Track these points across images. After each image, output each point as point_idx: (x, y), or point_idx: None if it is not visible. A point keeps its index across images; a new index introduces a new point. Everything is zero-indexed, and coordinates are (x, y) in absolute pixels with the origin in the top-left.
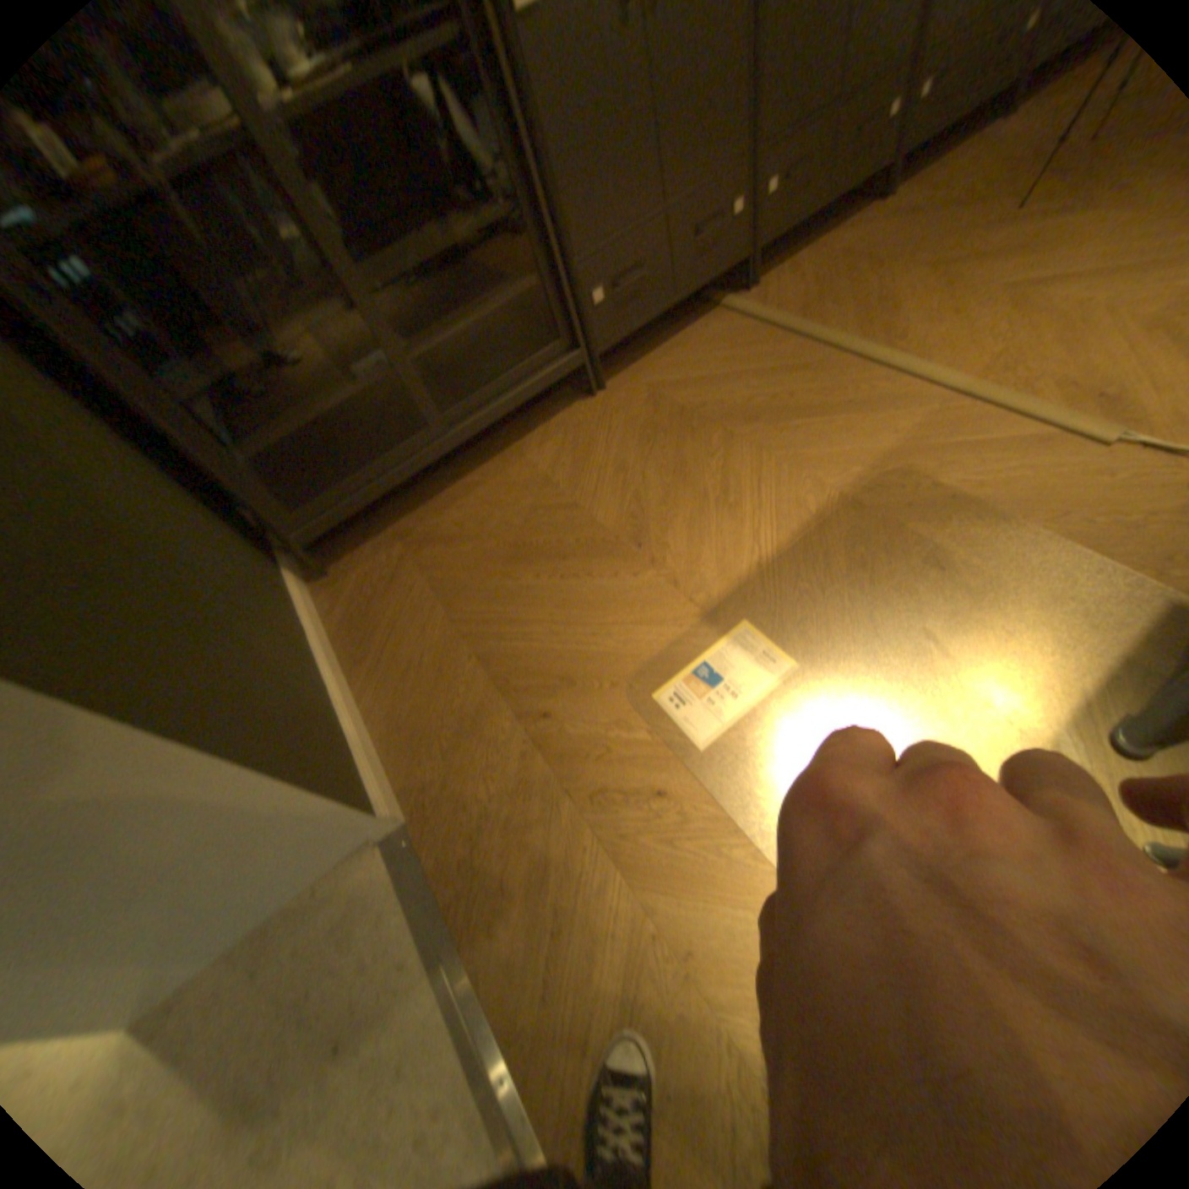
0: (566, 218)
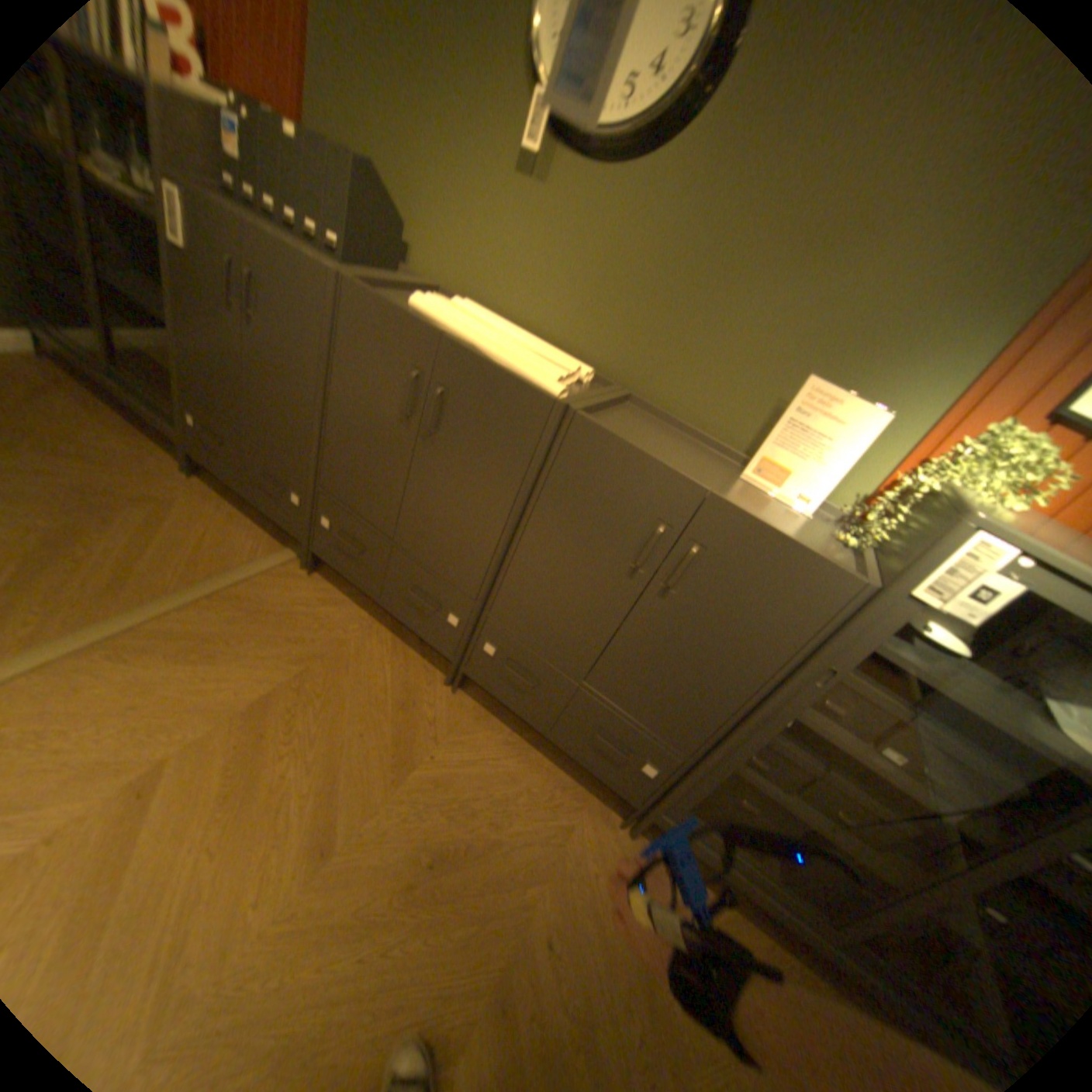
0: (178, 355)
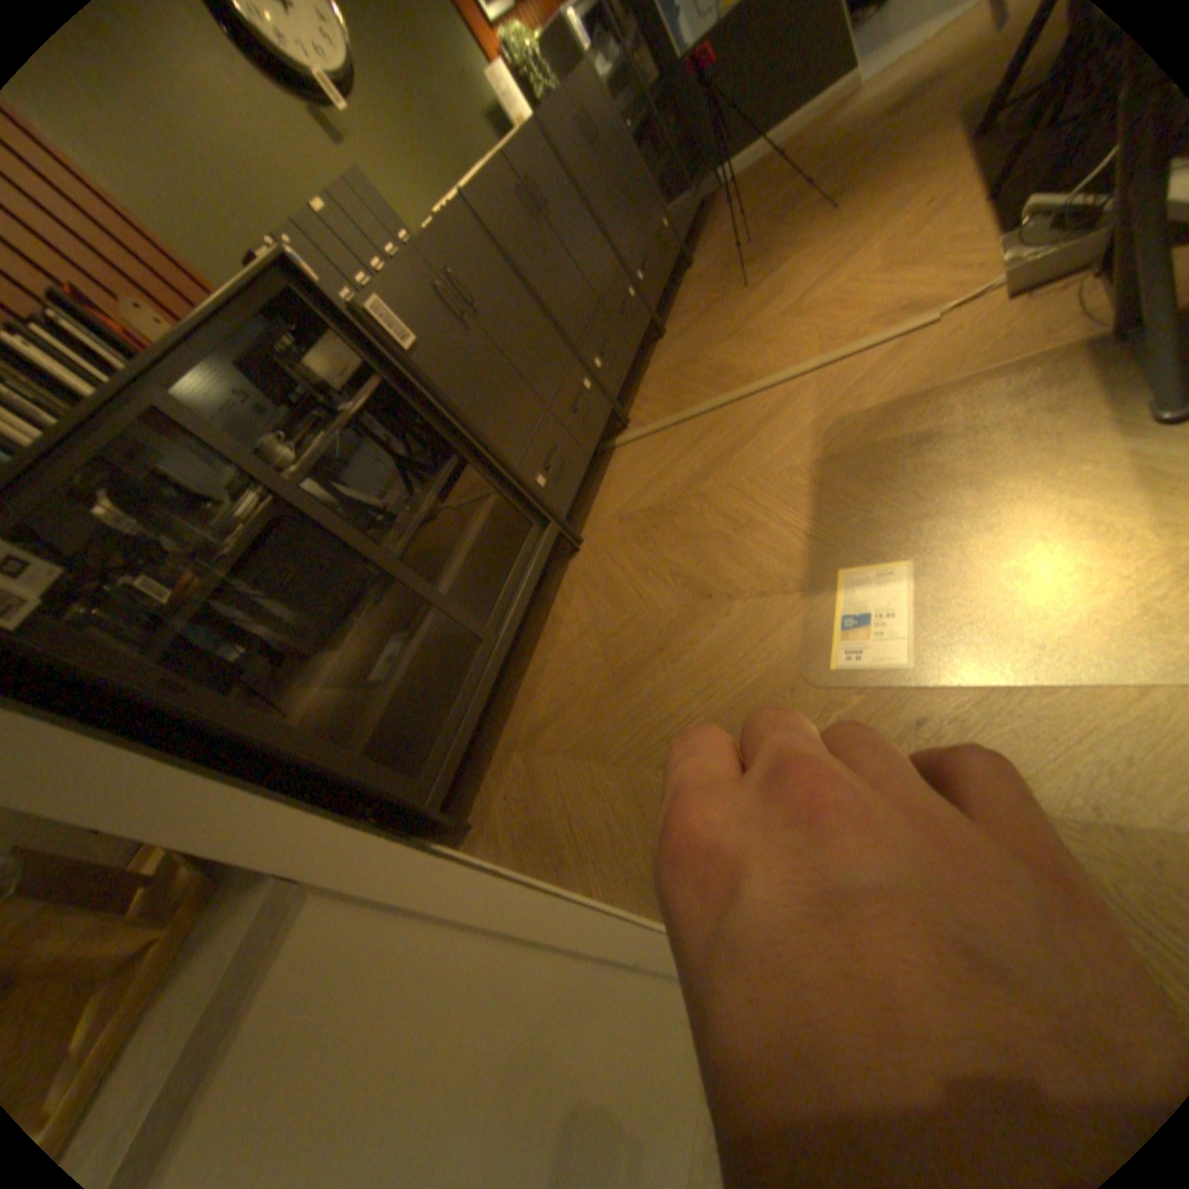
0: (496, 445)
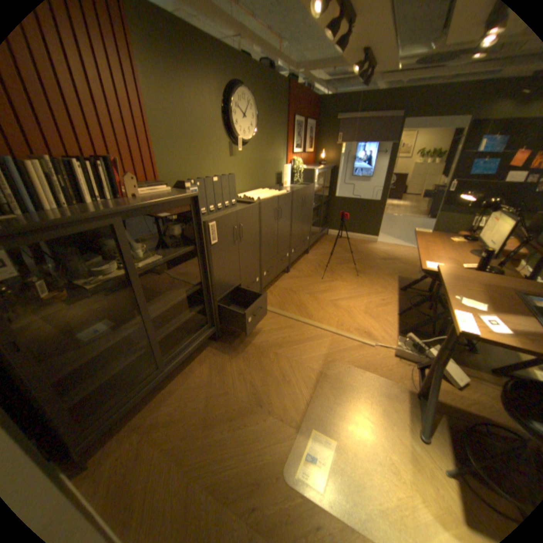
0: (216, 290)
